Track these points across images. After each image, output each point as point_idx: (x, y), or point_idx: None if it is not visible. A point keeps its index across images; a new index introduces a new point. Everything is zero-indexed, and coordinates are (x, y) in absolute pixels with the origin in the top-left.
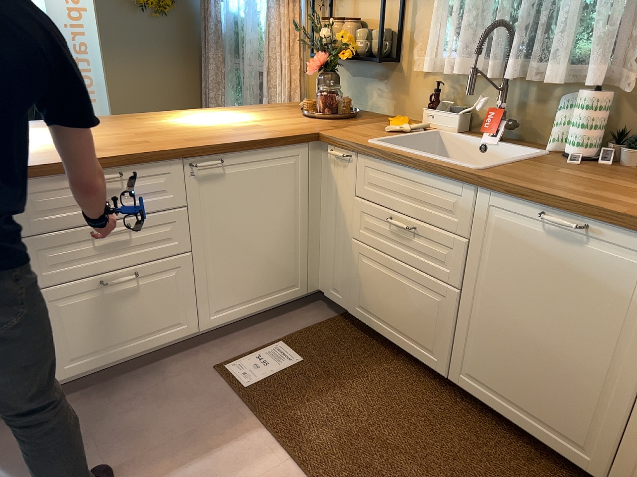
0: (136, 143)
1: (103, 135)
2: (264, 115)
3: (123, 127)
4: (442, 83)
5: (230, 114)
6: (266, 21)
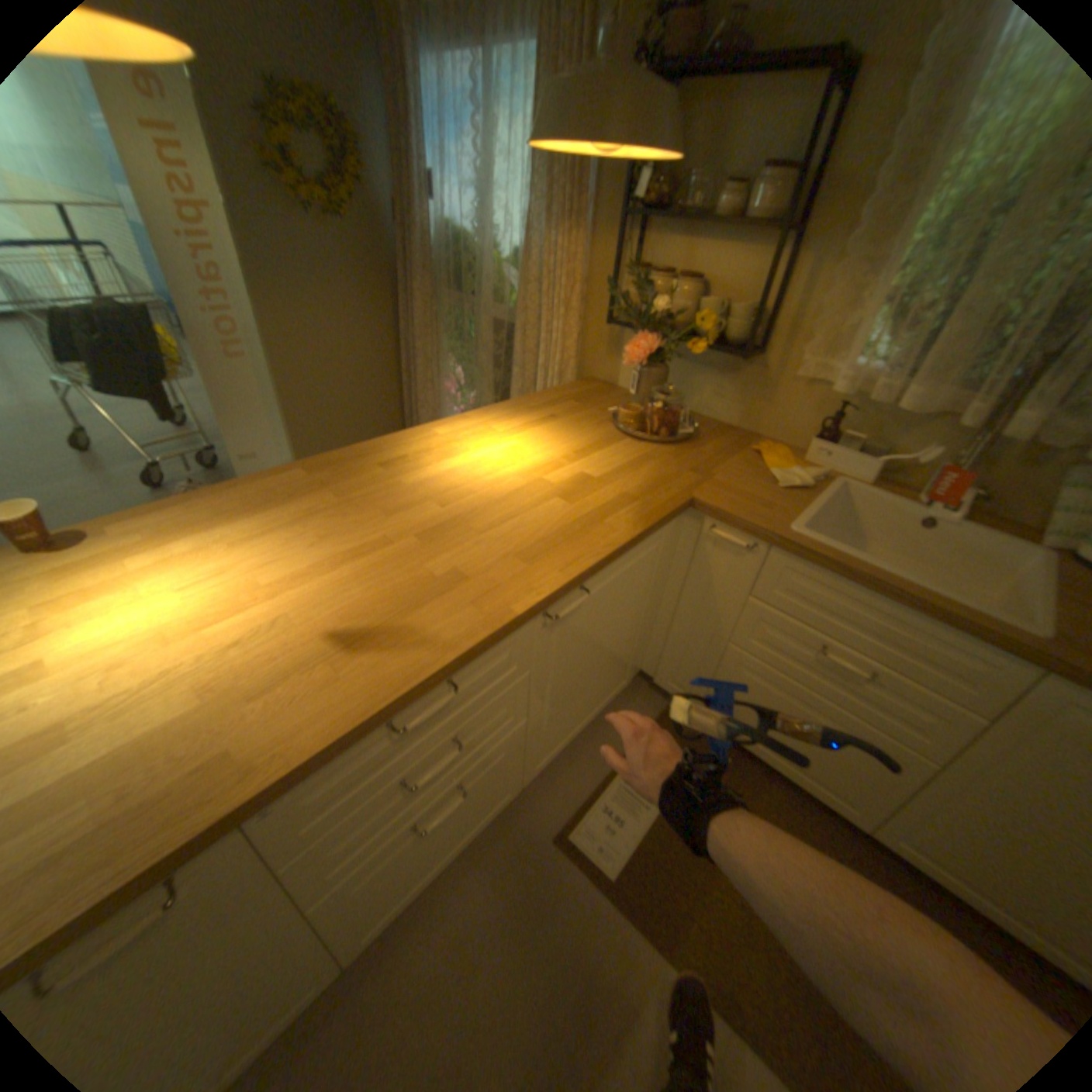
0: (444, 585)
1: (359, 545)
2: (566, 436)
3: (375, 504)
4: (854, 405)
5: (515, 434)
6: (523, 249)
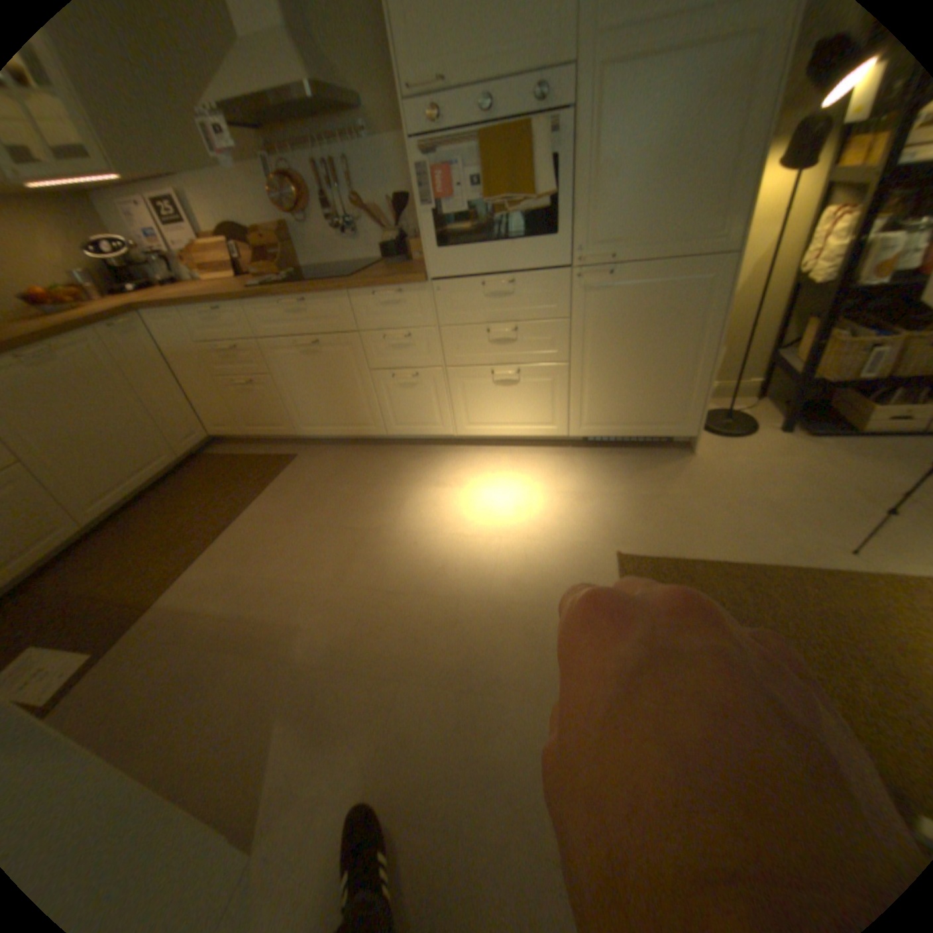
0: None
1: None
2: None
3: None
4: None
5: None
6: None
